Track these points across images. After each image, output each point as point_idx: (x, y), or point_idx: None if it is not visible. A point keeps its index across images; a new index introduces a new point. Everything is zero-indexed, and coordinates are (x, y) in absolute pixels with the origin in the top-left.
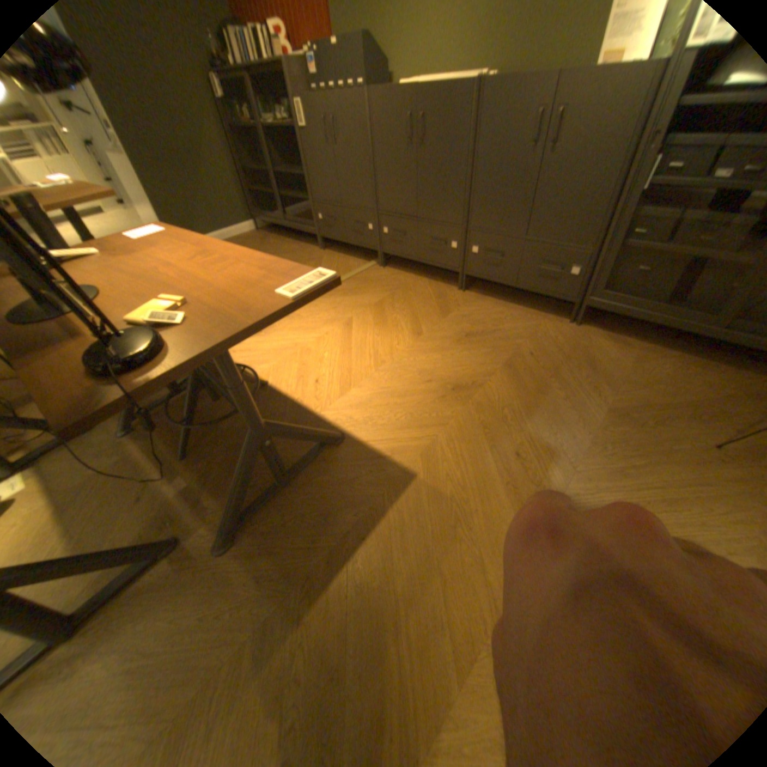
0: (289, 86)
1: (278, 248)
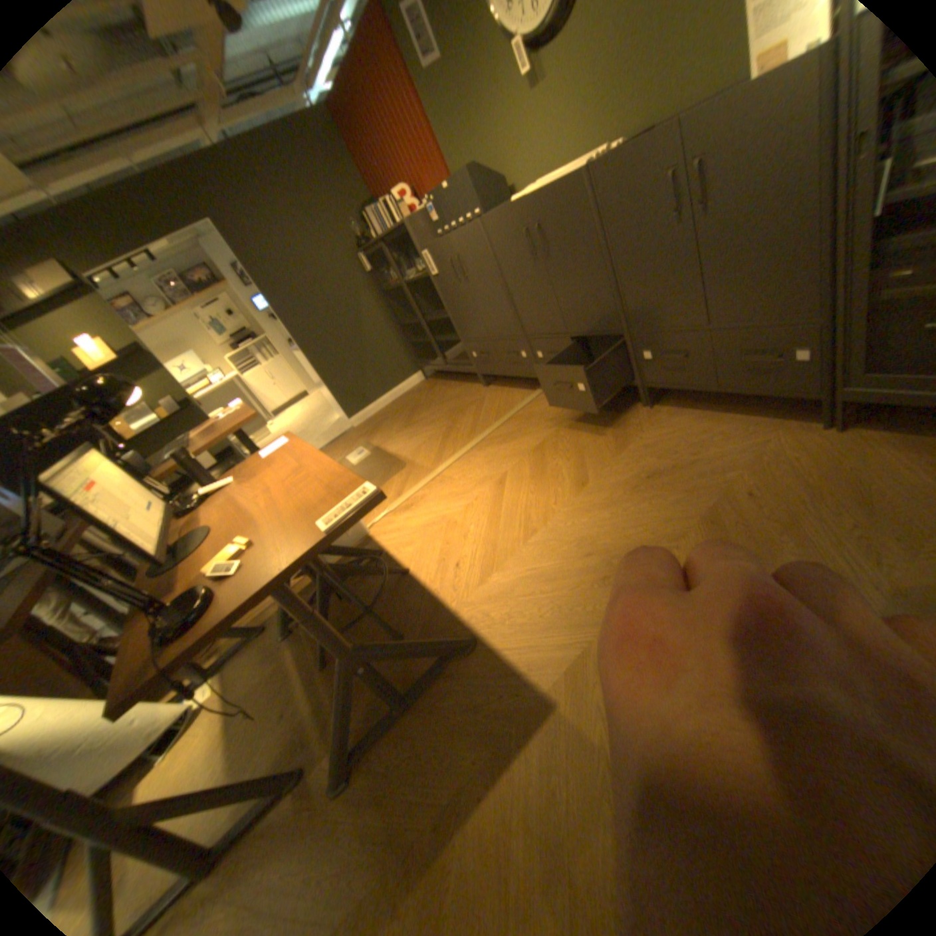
0: (422, 239)
1: (443, 397)
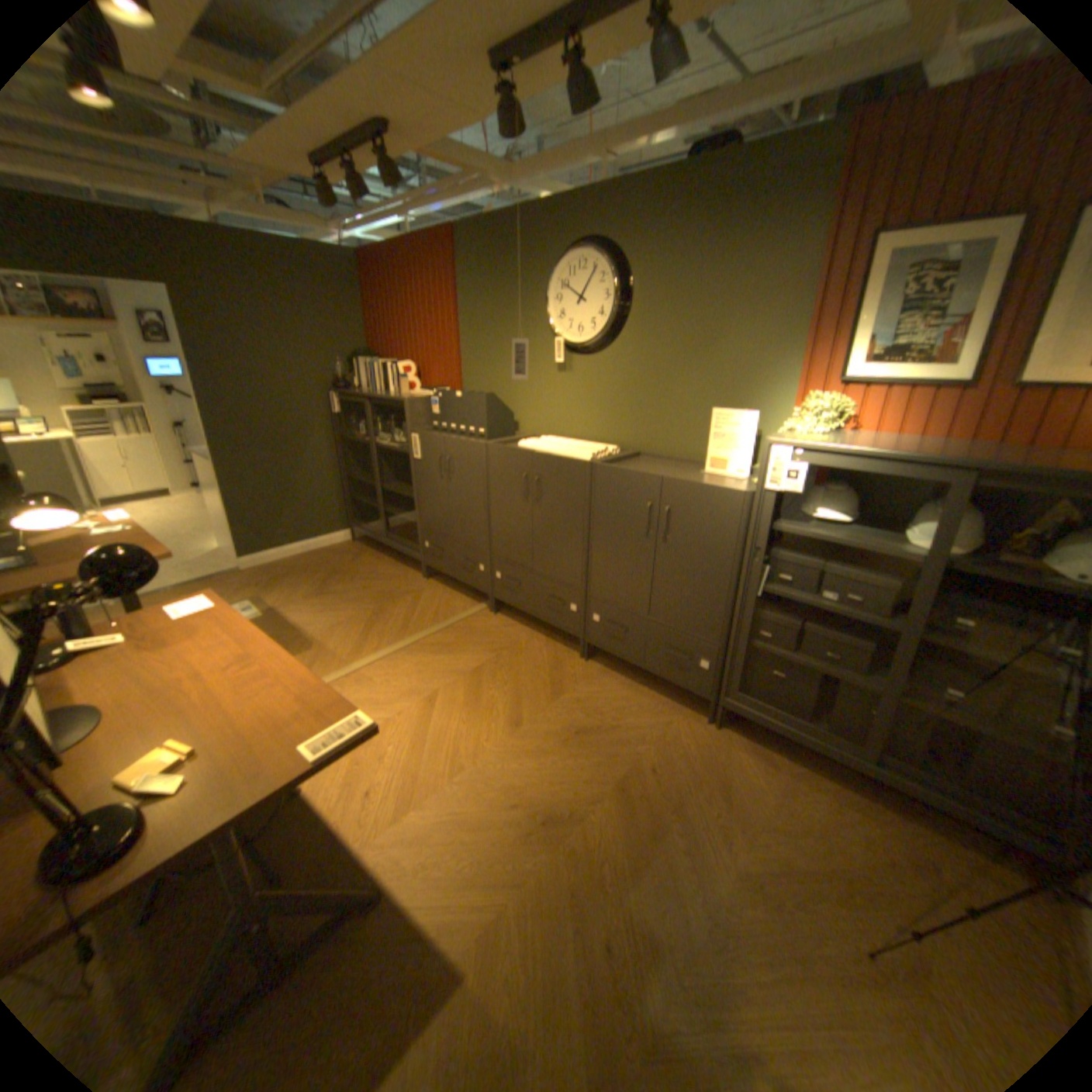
0: (412, 419)
1: (371, 572)
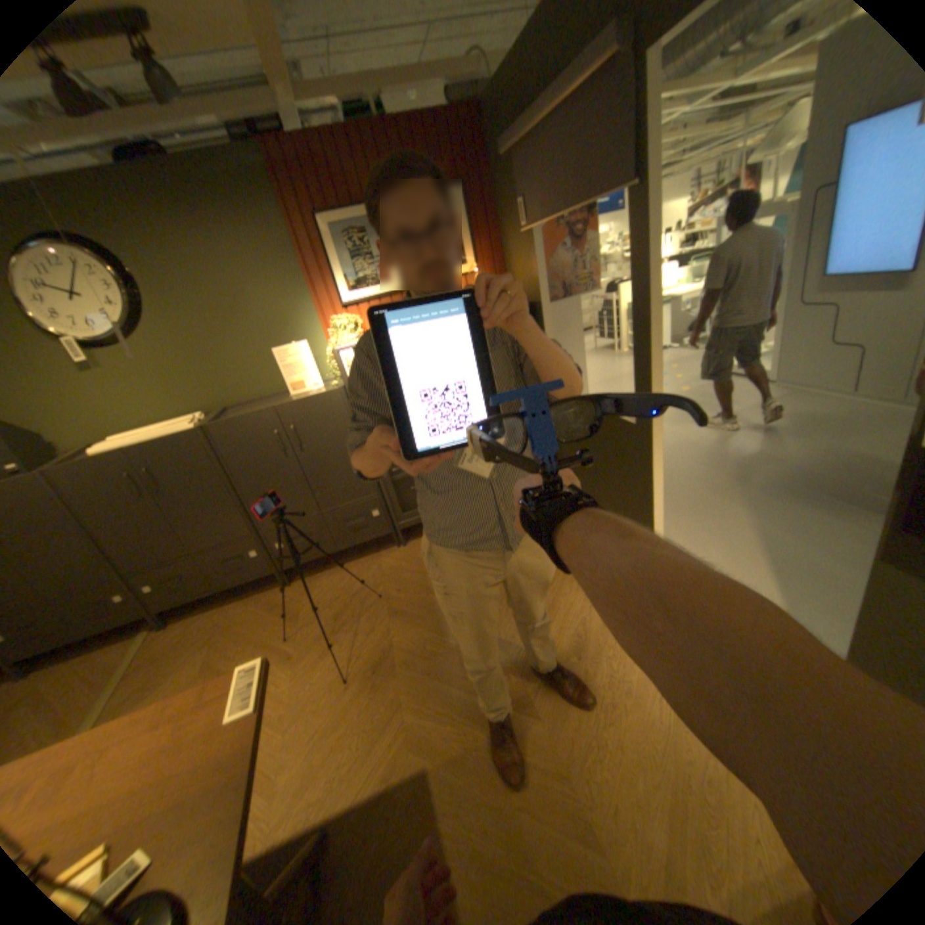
0: None
1: None
